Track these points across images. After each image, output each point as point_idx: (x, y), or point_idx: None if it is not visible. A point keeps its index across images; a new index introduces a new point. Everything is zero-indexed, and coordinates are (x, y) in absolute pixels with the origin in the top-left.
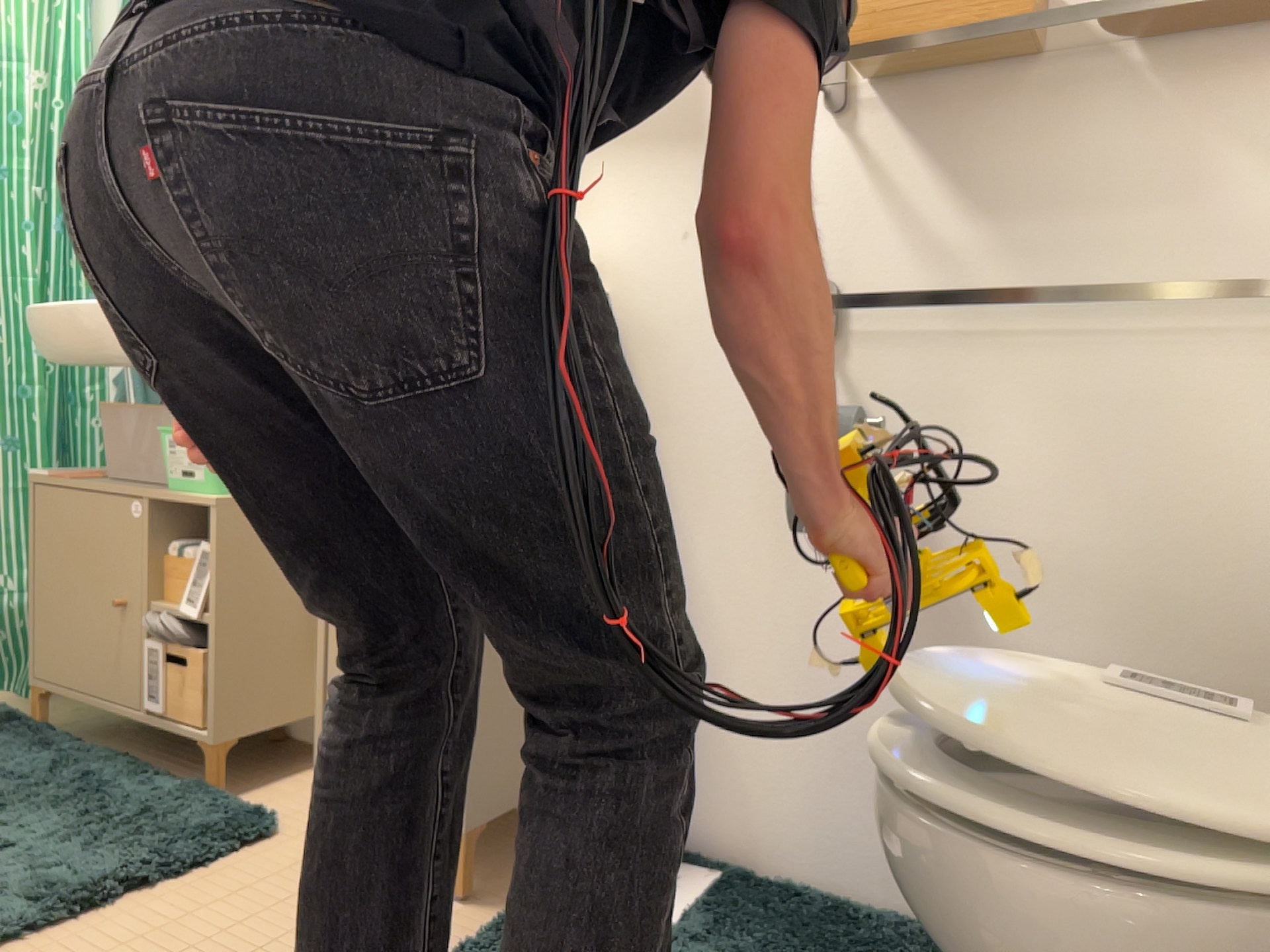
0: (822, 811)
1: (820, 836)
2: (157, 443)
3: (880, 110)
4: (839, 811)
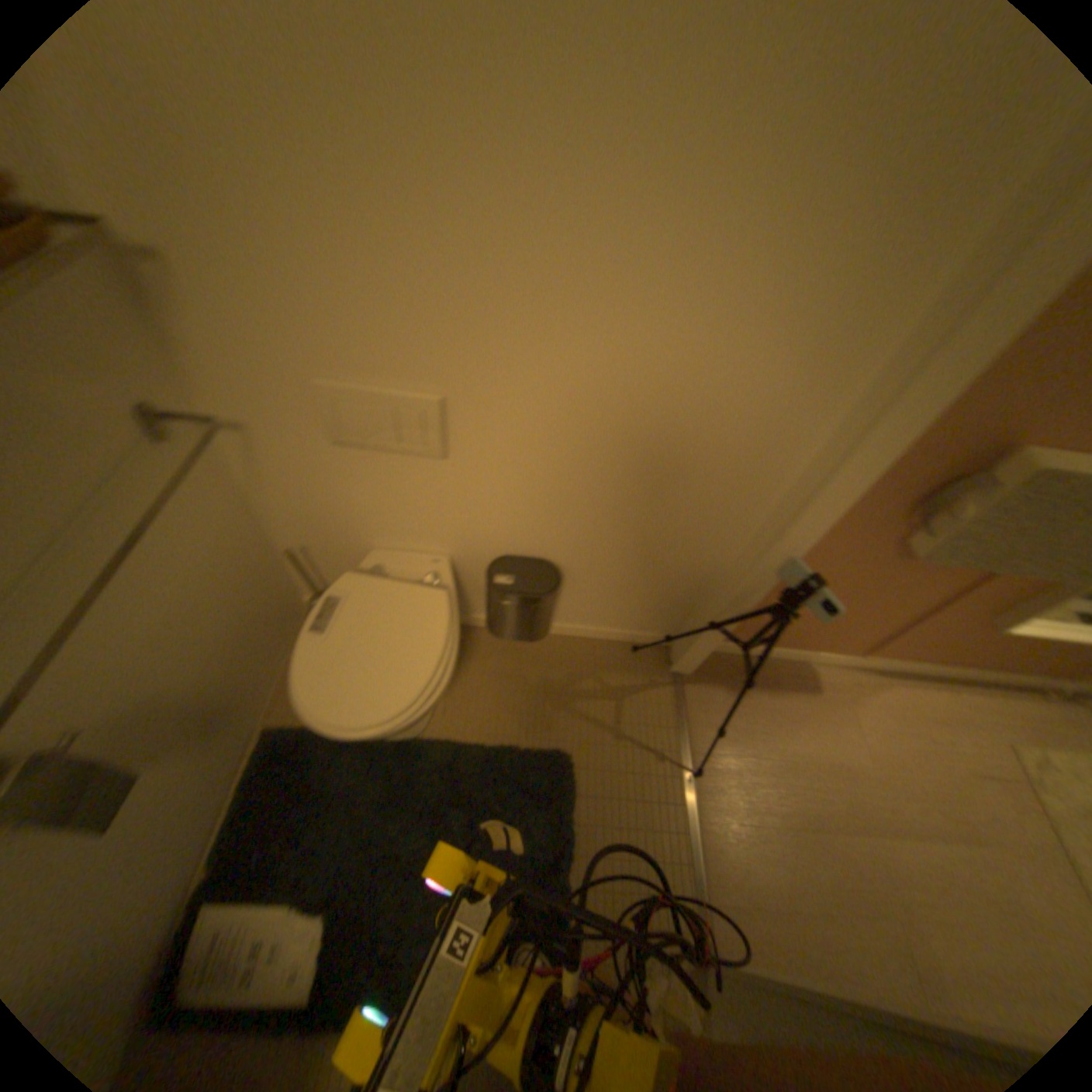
0: (188, 832)
1: (195, 833)
2: None
3: None
4: (192, 818)
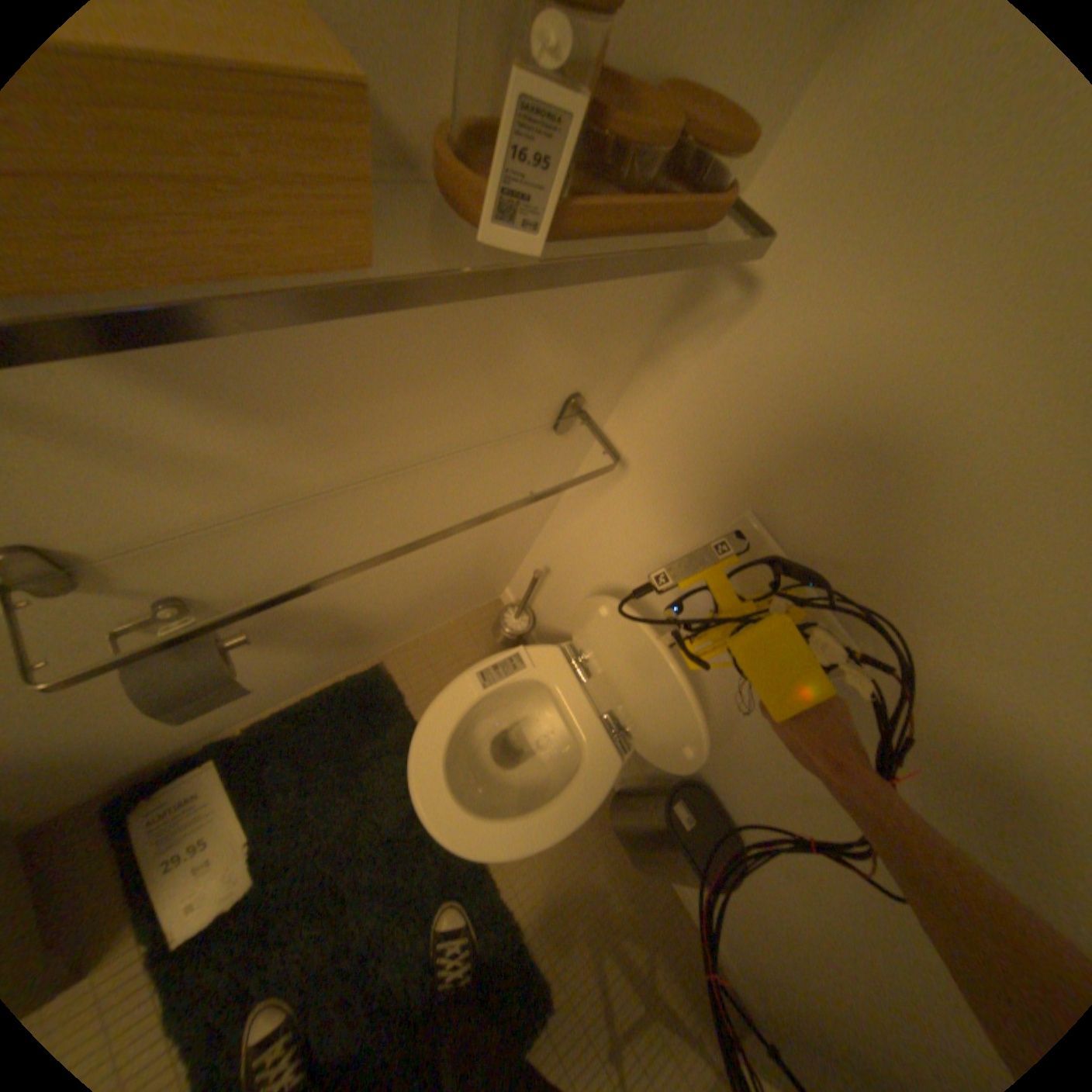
0: (256, 701)
1: (260, 704)
2: None
3: None
4: (268, 694)
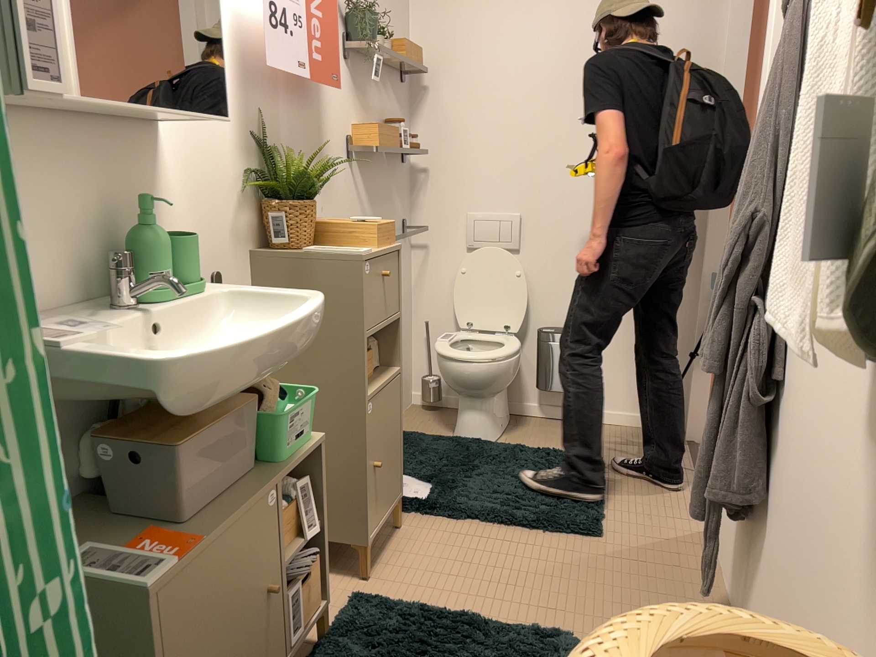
0: None
1: None
2: (233, 447)
3: (357, 161)
4: None
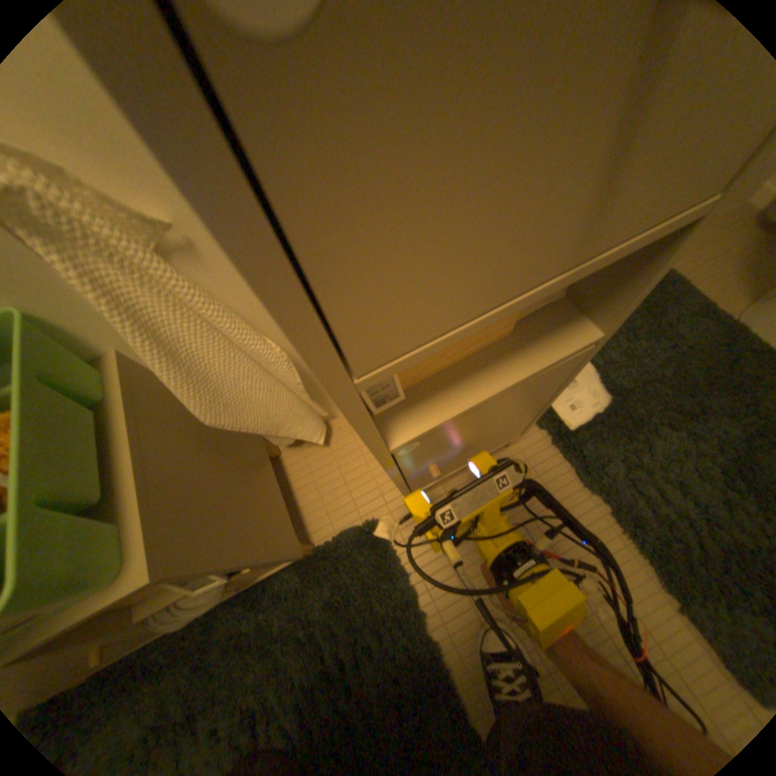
0: None
1: None
2: None
3: None
4: None
